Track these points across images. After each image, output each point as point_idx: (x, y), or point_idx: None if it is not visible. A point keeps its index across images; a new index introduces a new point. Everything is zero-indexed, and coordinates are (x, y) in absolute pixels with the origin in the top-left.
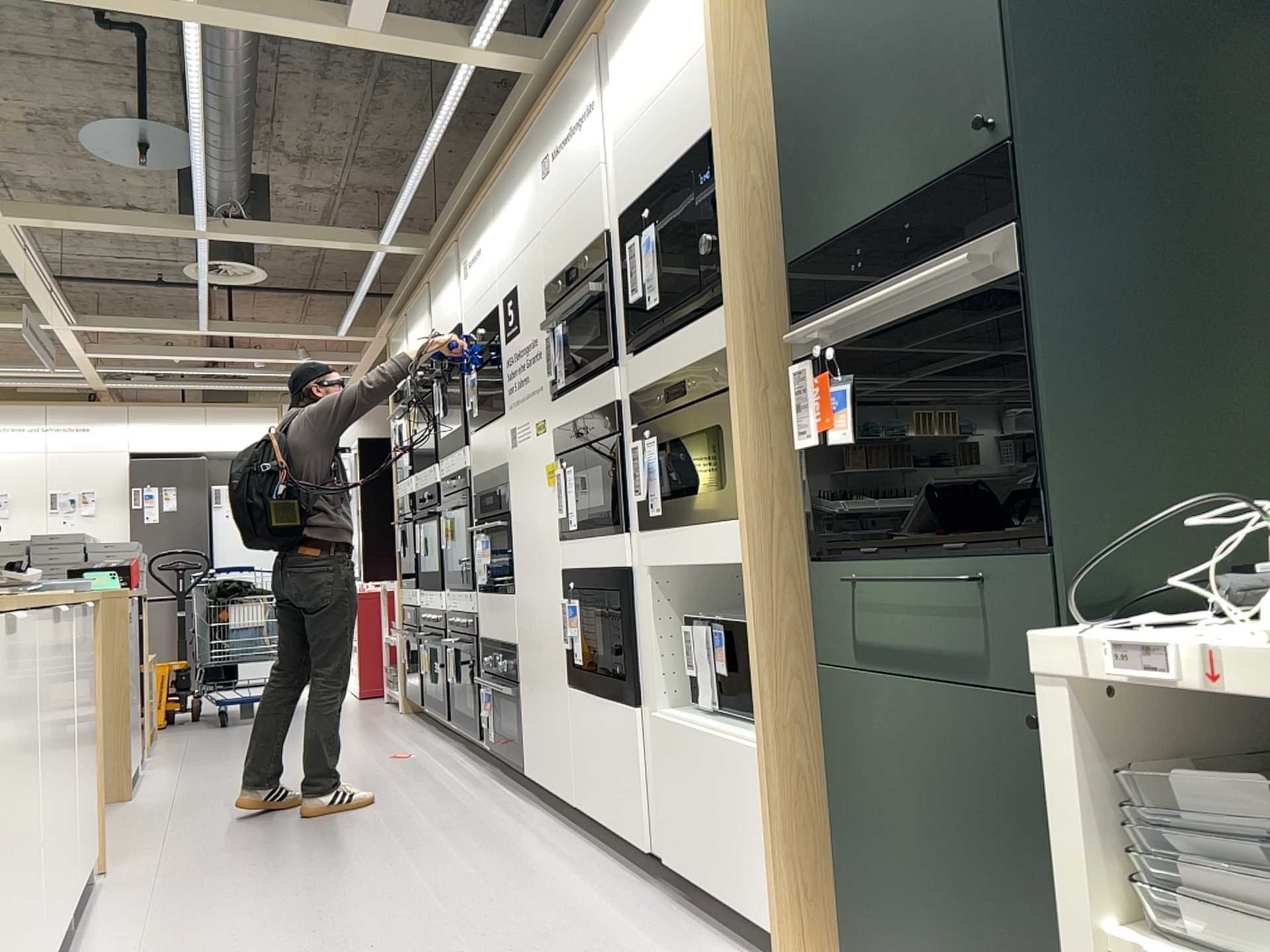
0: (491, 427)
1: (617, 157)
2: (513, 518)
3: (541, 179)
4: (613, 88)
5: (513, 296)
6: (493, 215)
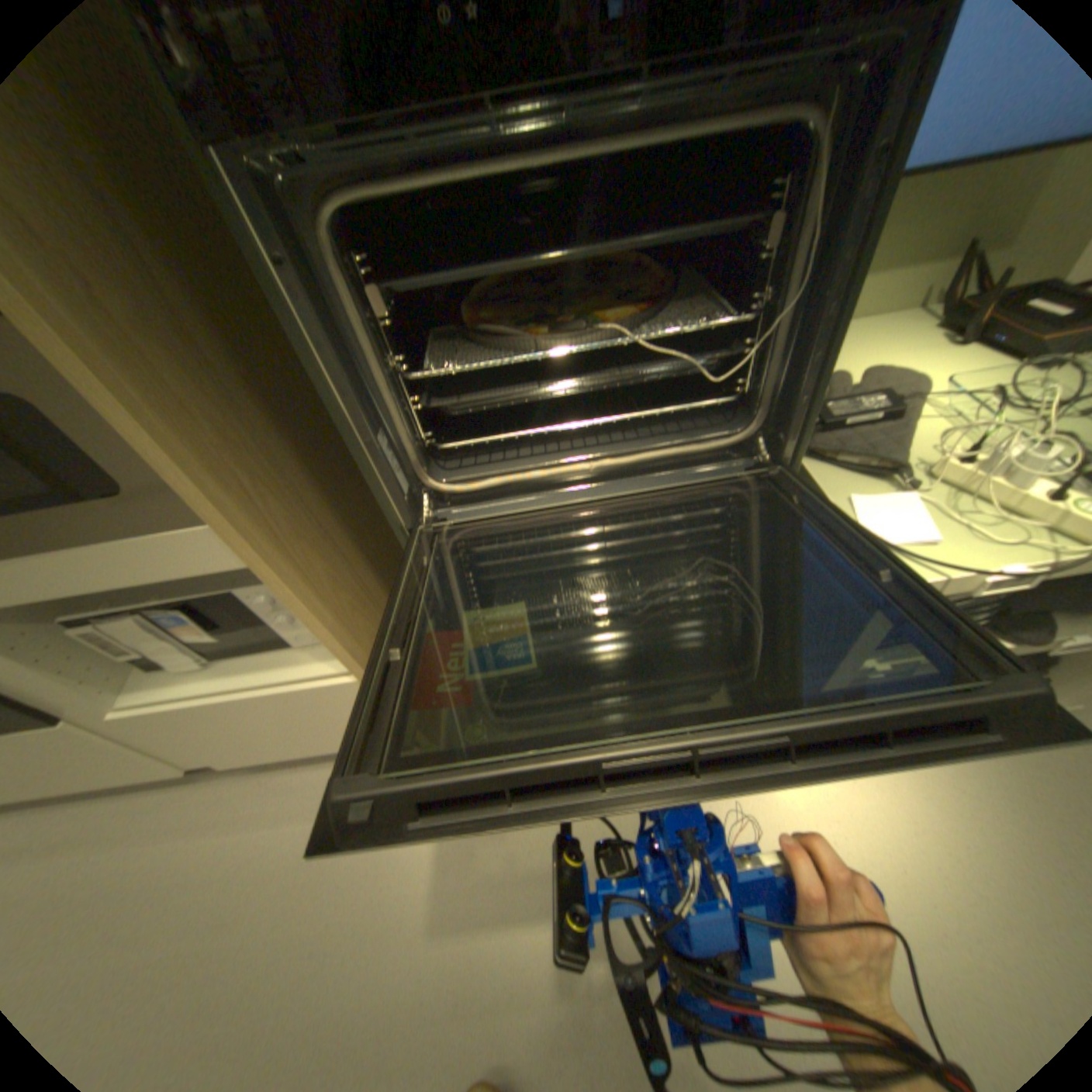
0: None
1: None
2: None
3: None
4: None
5: None
6: None
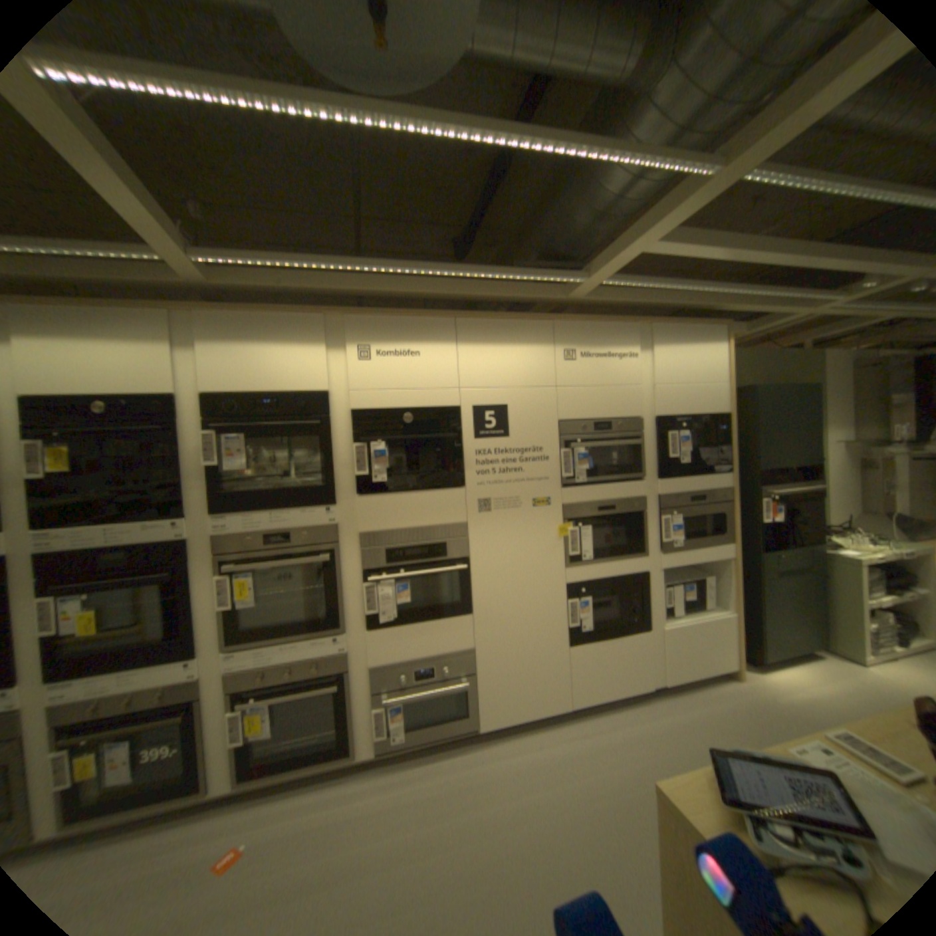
0: (431, 495)
1: (655, 391)
2: (476, 561)
3: (562, 359)
4: (656, 359)
5: (499, 412)
6: (458, 341)
